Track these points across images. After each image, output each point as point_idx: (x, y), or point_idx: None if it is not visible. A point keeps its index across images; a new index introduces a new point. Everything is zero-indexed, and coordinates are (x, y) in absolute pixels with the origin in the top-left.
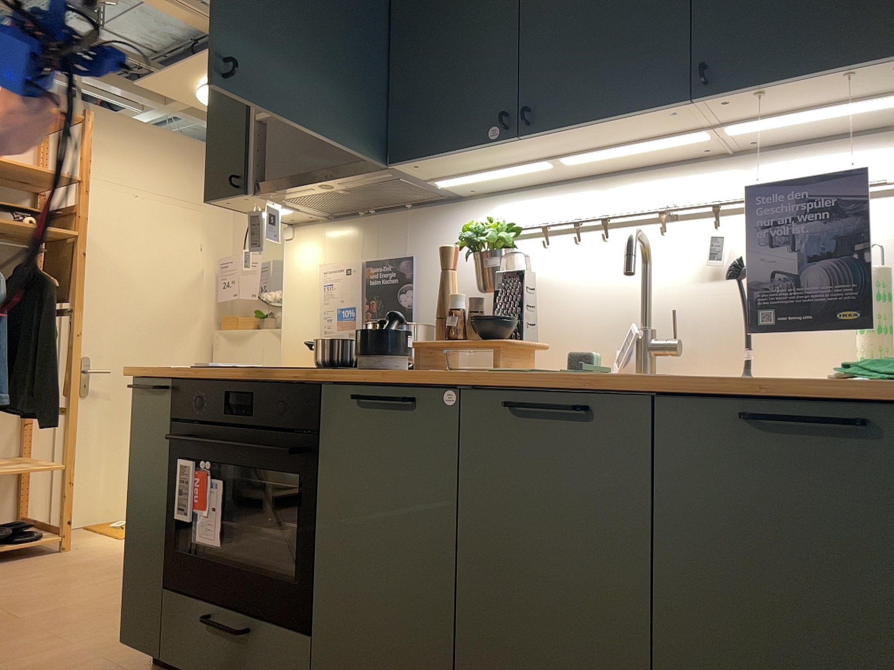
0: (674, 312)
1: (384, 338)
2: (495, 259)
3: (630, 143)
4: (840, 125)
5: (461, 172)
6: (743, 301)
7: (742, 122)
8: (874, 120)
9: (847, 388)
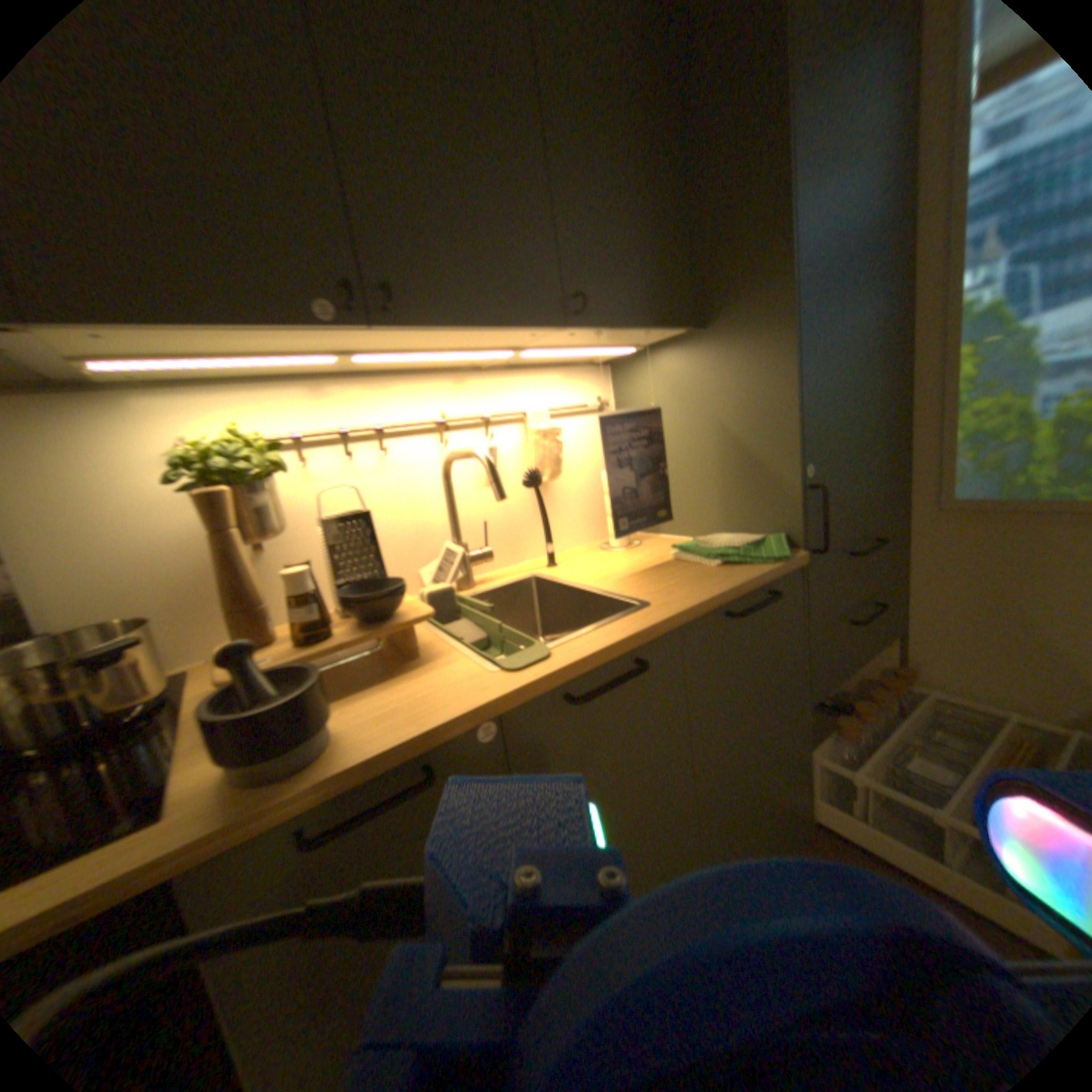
0: (483, 523)
1: (293, 702)
2: (261, 494)
3: (446, 349)
4: (561, 356)
5: (164, 352)
6: (539, 504)
7: (543, 346)
8: (575, 355)
9: (767, 575)
